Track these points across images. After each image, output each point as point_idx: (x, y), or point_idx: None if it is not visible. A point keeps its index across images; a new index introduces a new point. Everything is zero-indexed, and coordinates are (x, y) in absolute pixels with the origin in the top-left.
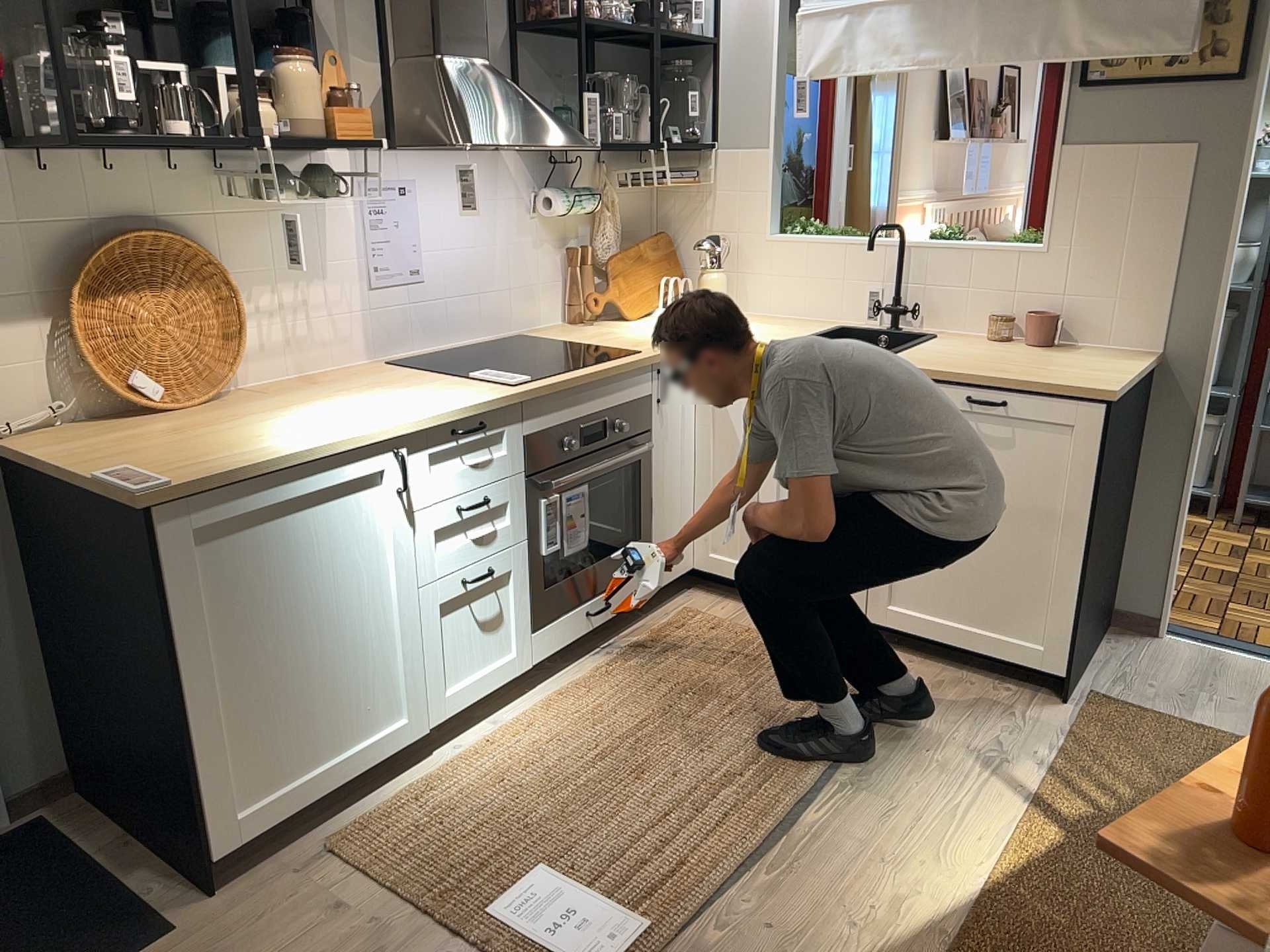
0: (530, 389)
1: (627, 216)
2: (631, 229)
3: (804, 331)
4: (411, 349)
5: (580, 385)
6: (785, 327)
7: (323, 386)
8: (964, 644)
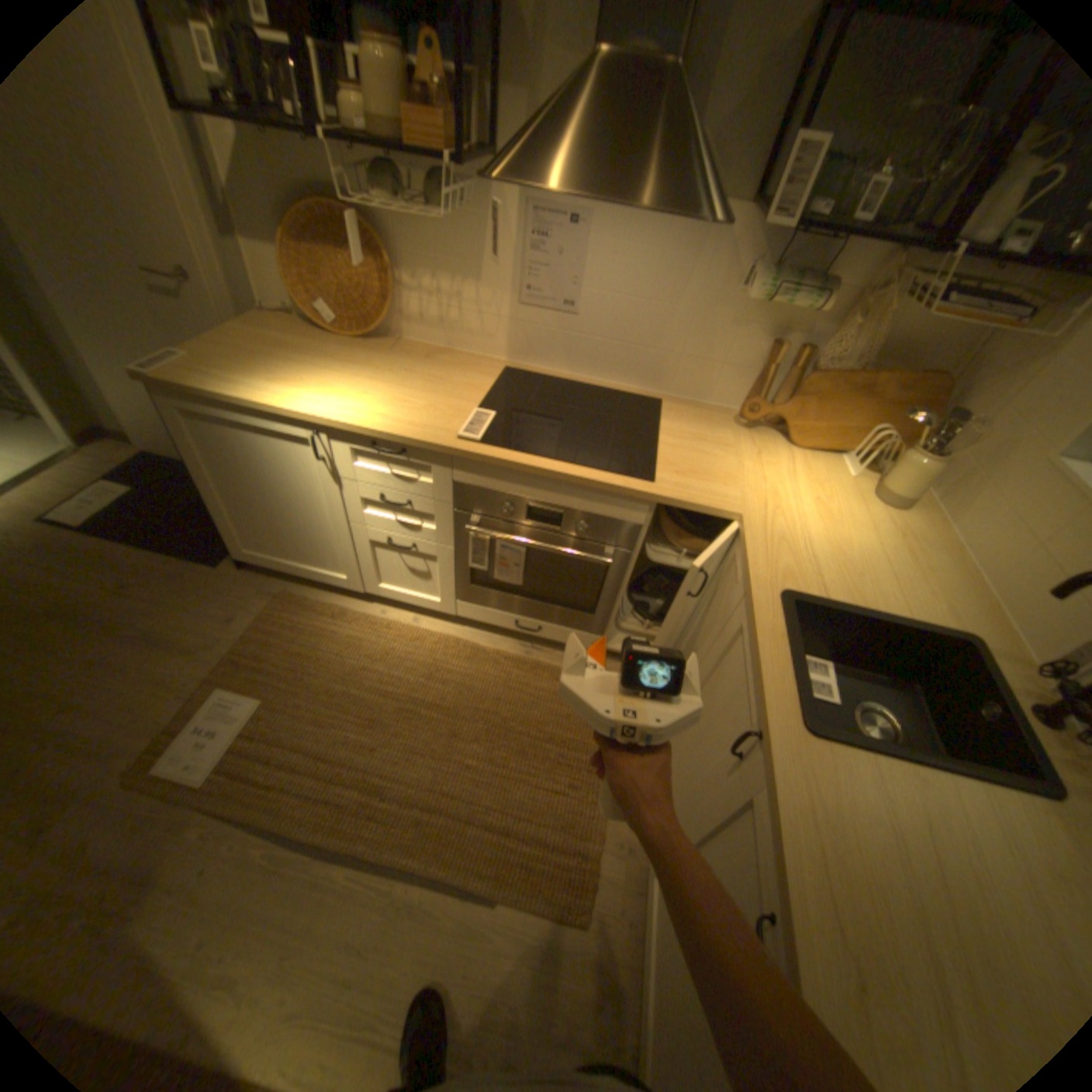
0: (455, 449)
1: (918, 332)
2: (916, 350)
3: (910, 600)
4: (550, 366)
5: (528, 473)
6: (913, 576)
7: (425, 361)
8: (643, 992)
